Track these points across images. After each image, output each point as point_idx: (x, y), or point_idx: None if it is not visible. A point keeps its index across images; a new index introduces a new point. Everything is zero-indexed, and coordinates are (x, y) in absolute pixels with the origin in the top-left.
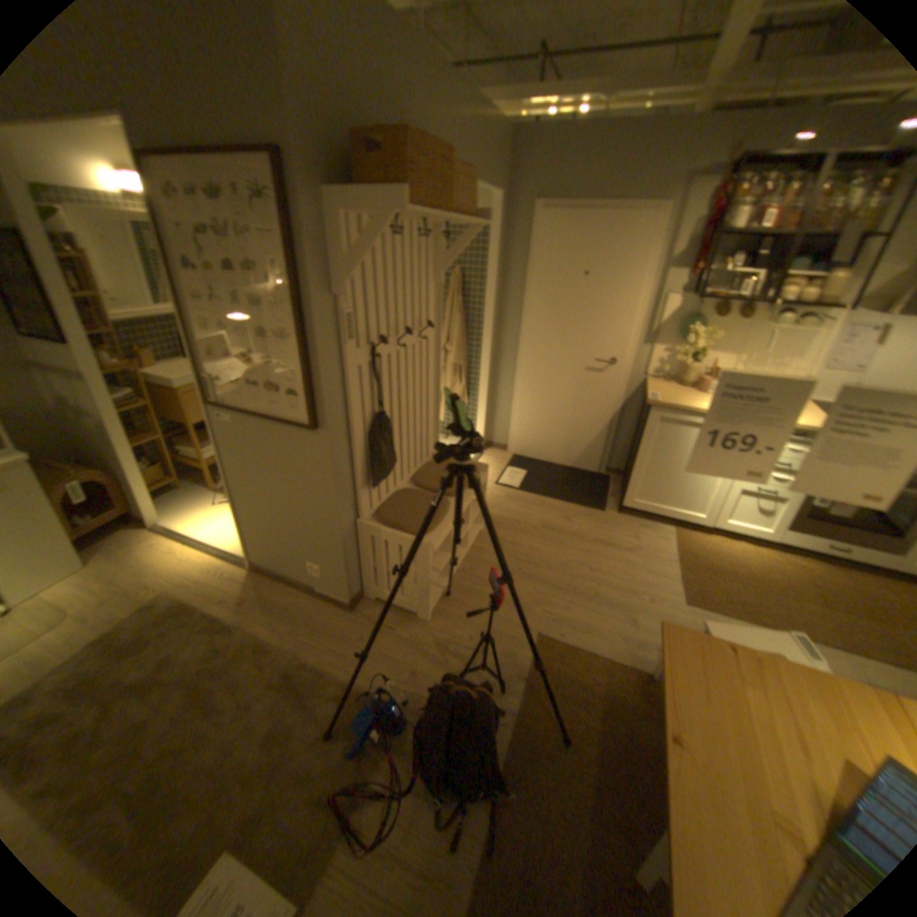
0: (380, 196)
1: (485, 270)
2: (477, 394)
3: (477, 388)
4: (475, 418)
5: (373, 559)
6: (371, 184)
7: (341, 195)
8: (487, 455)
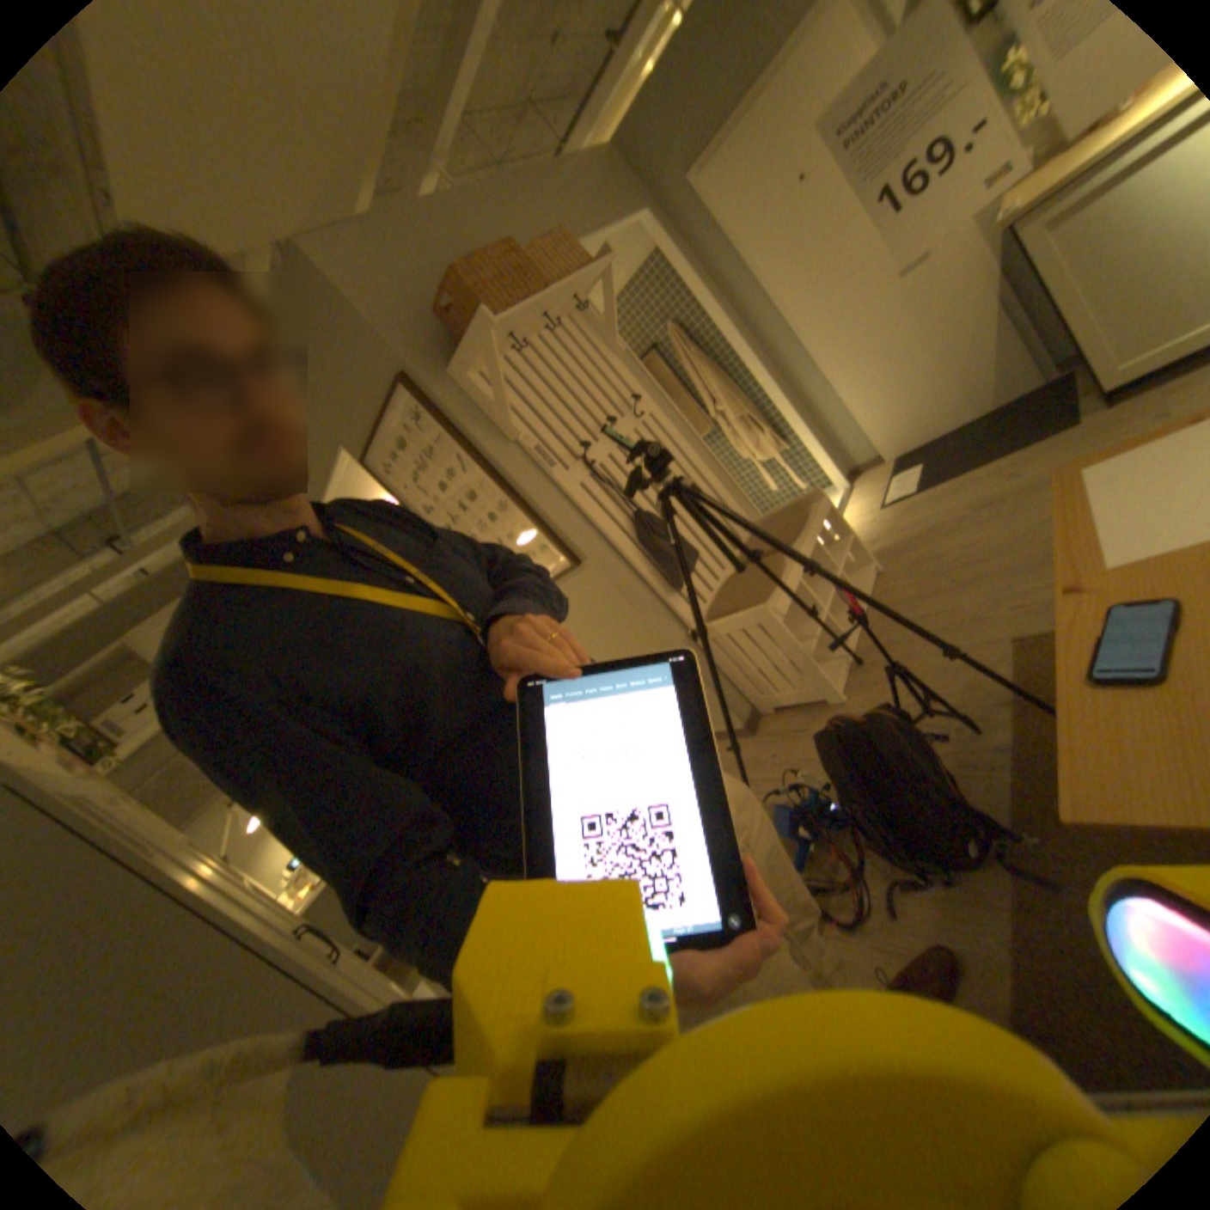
0: (474, 328)
1: (696, 292)
2: (792, 425)
3: (788, 419)
4: (813, 454)
5: (732, 663)
6: (465, 327)
7: (458, 357)
8: (858, 484)
